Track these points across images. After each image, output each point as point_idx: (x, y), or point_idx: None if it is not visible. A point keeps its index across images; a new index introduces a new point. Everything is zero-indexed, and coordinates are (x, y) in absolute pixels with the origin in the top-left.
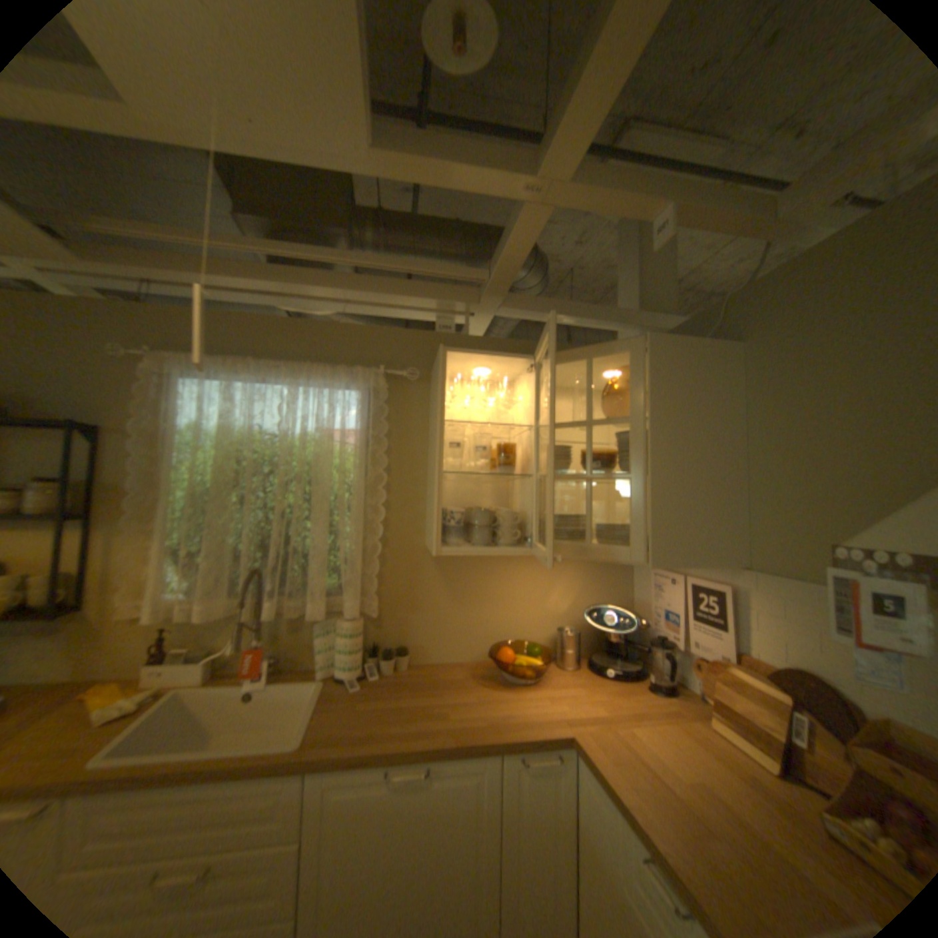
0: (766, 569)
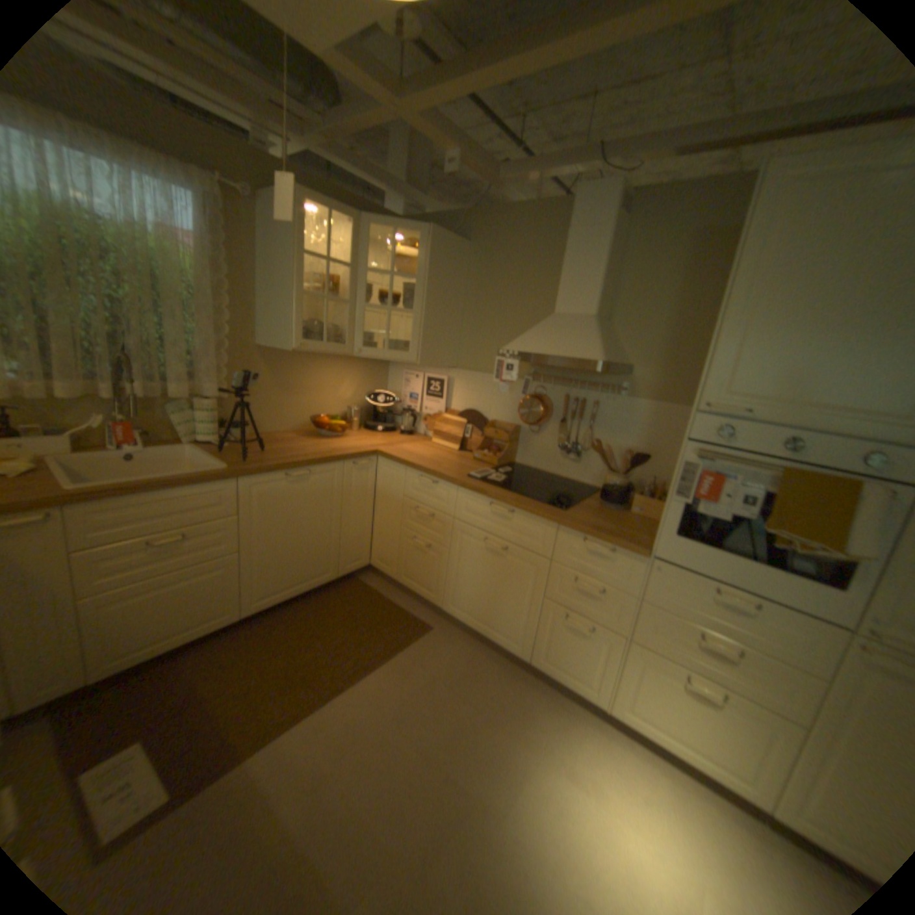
0: (461, 367)
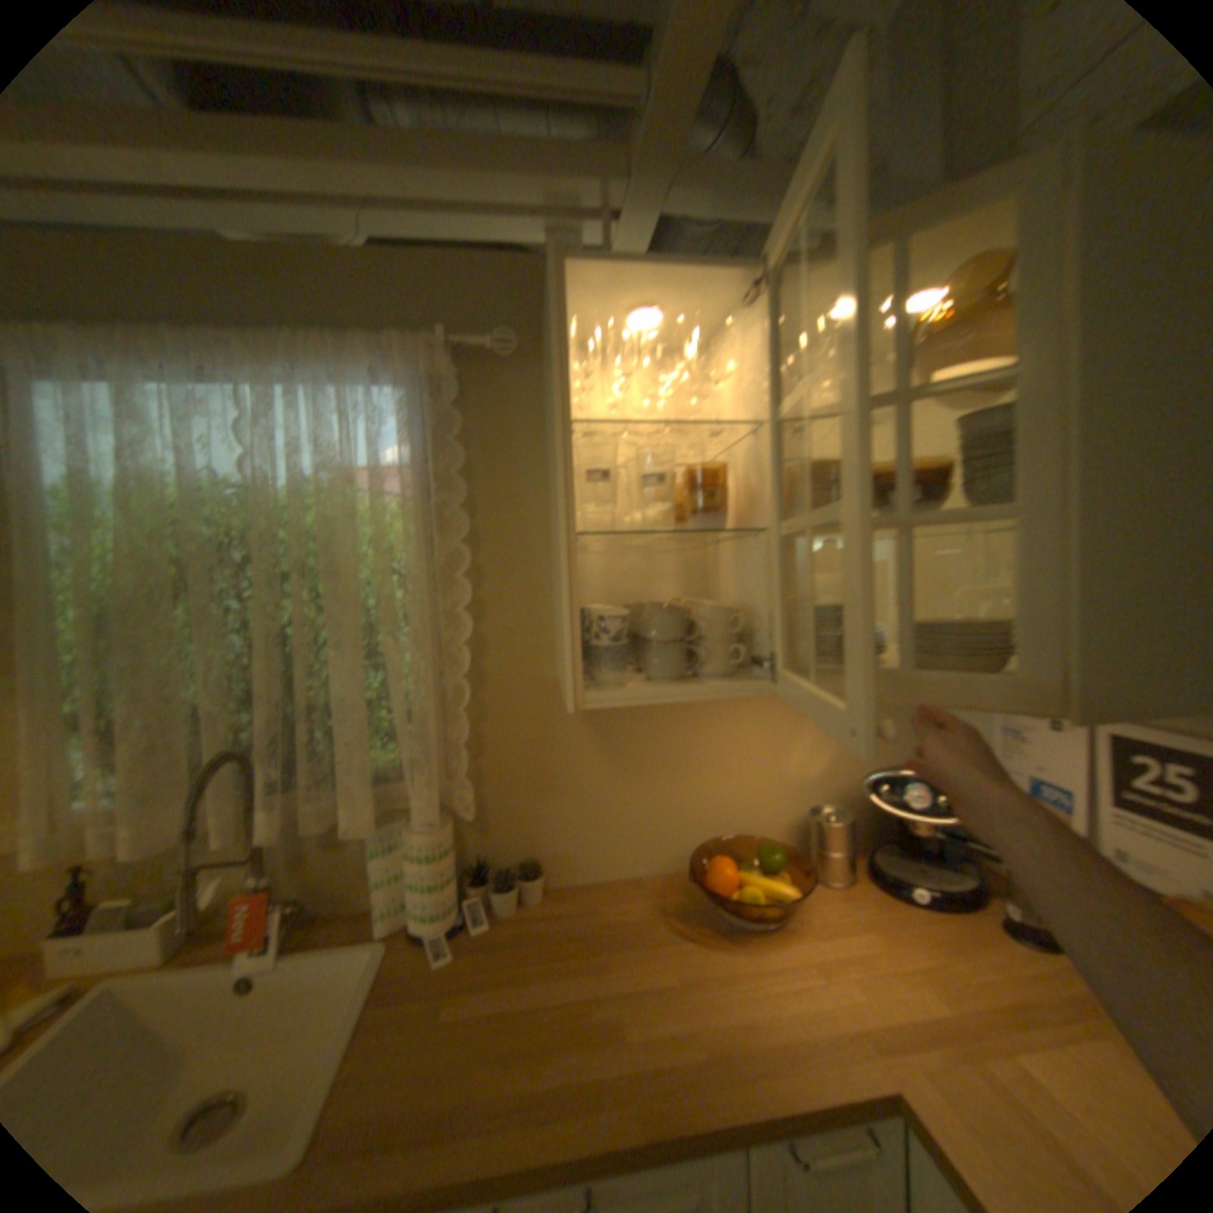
0: None
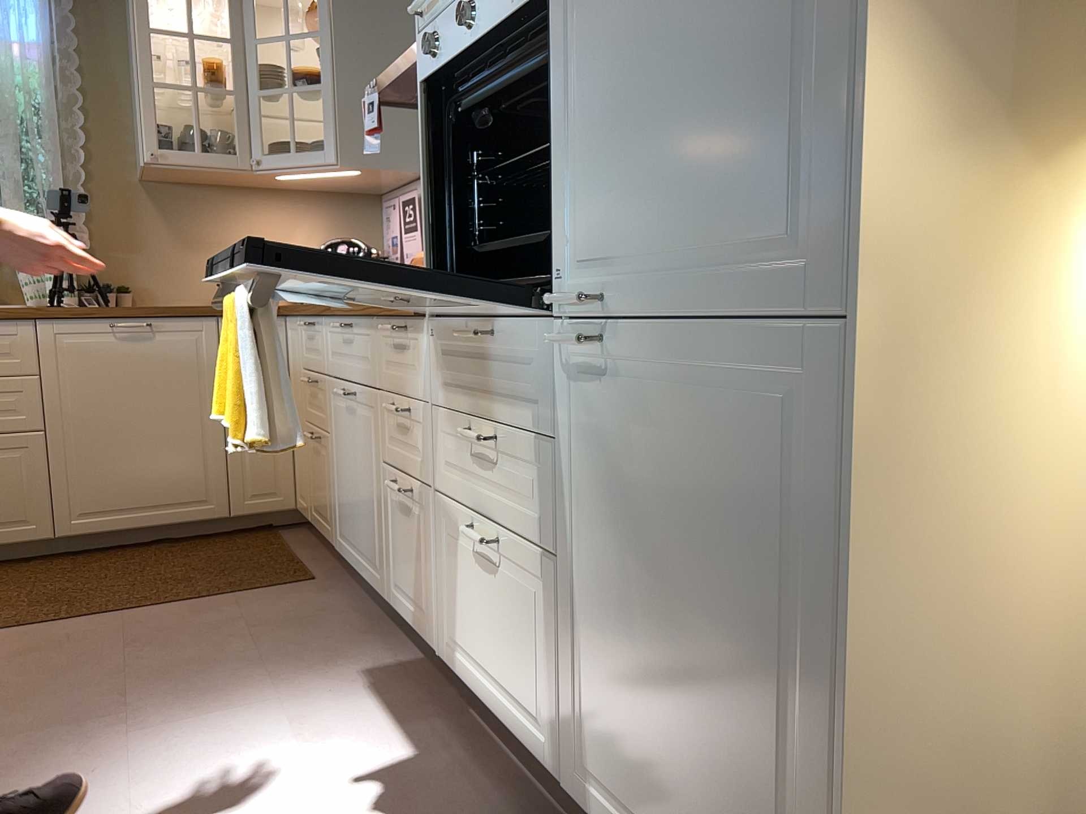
0: None
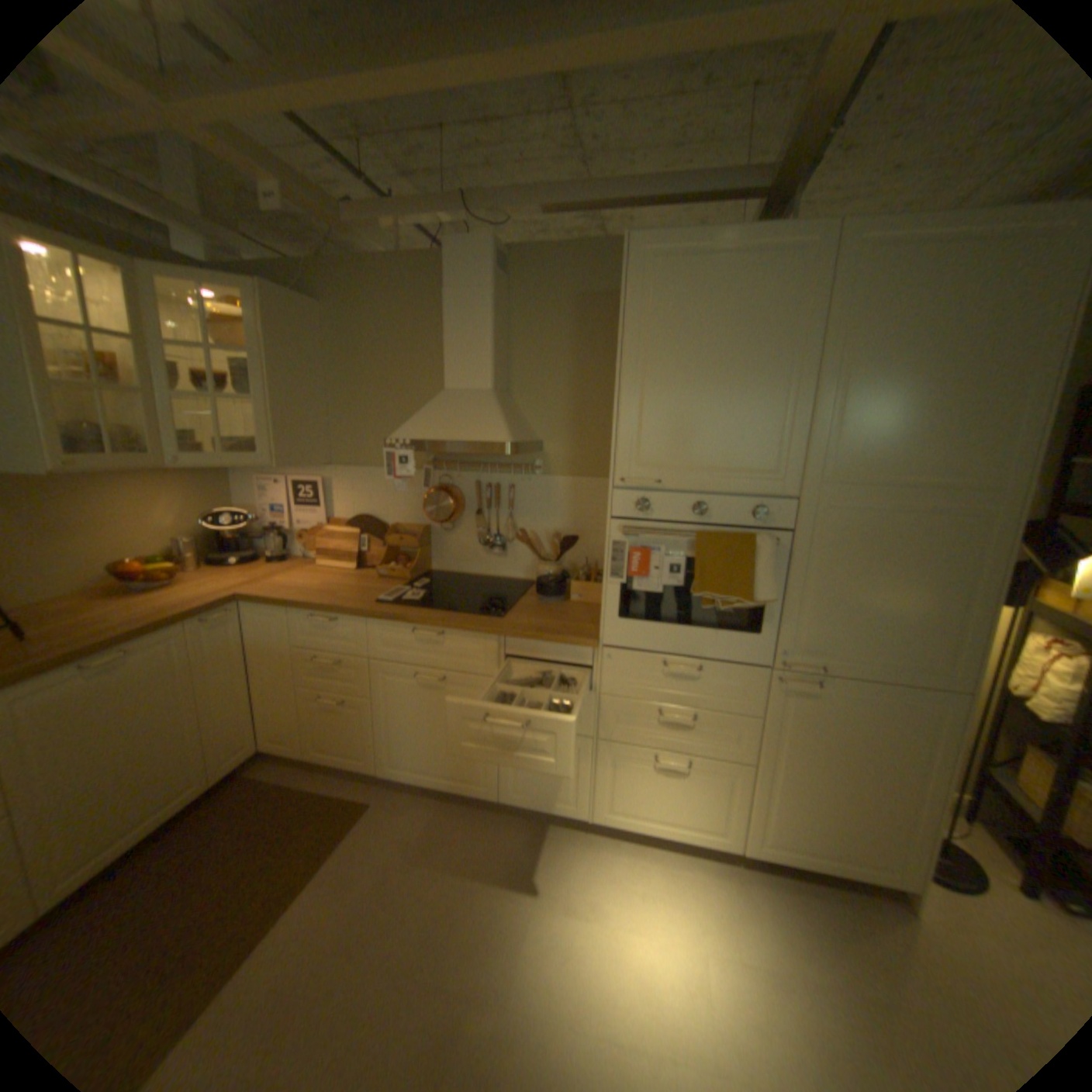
0: (339, 463)
